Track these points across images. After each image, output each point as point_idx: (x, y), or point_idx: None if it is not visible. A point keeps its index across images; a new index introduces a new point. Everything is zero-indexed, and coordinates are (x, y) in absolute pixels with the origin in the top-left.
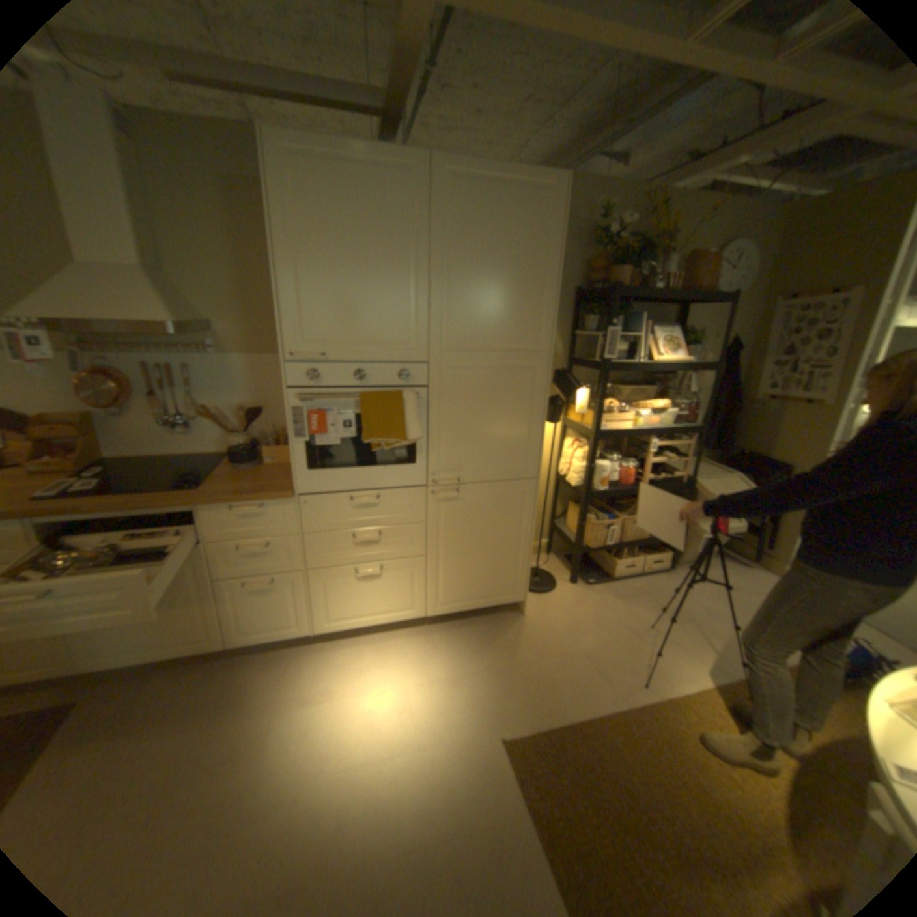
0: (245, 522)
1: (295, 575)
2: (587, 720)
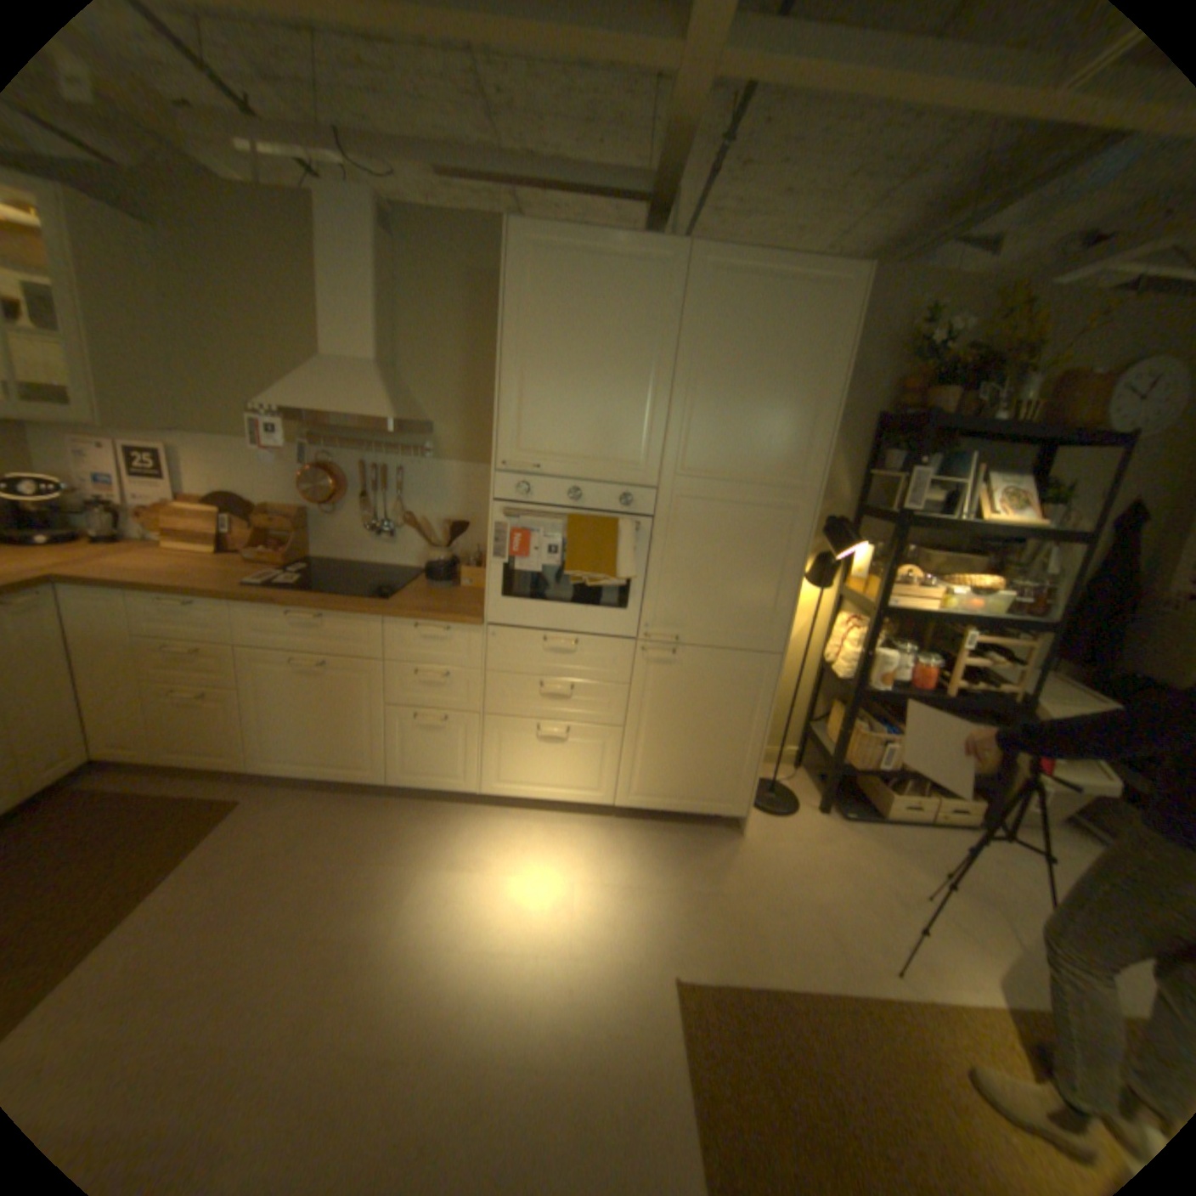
0: (426, 645)
1: (469, 718)
2: (799, 992)
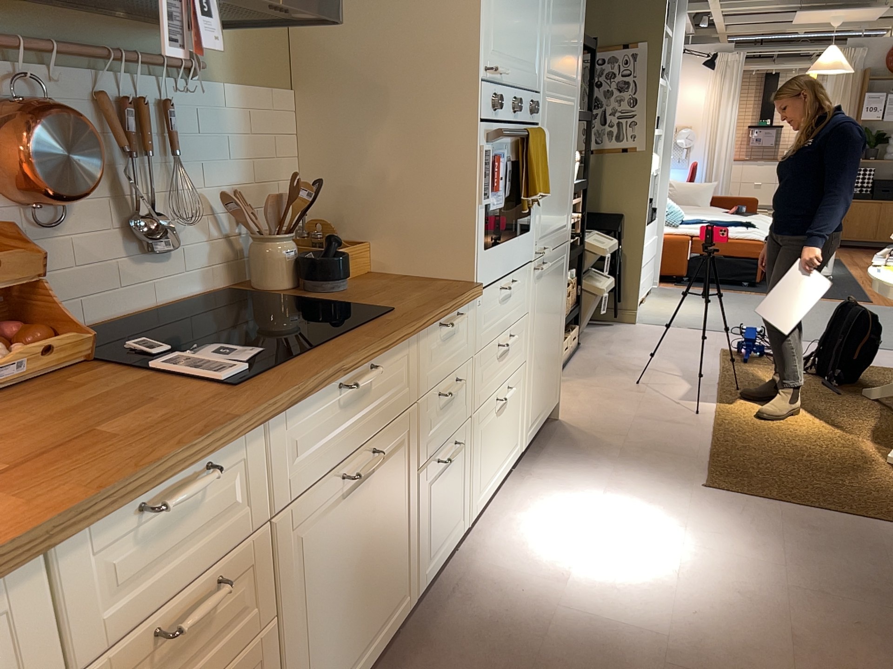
0: (445, 348)
1: (466, 428)
2: (707, 446)
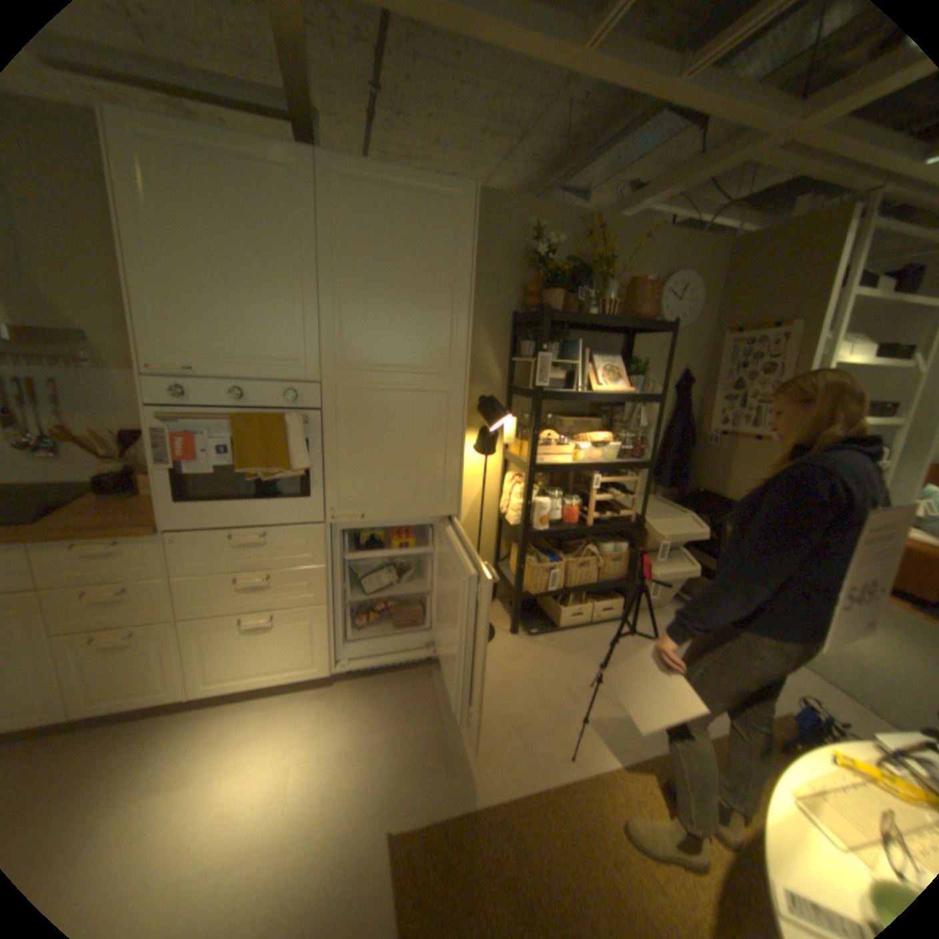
0: (92, 564)
1: (160, 629)
2: (496, 803)
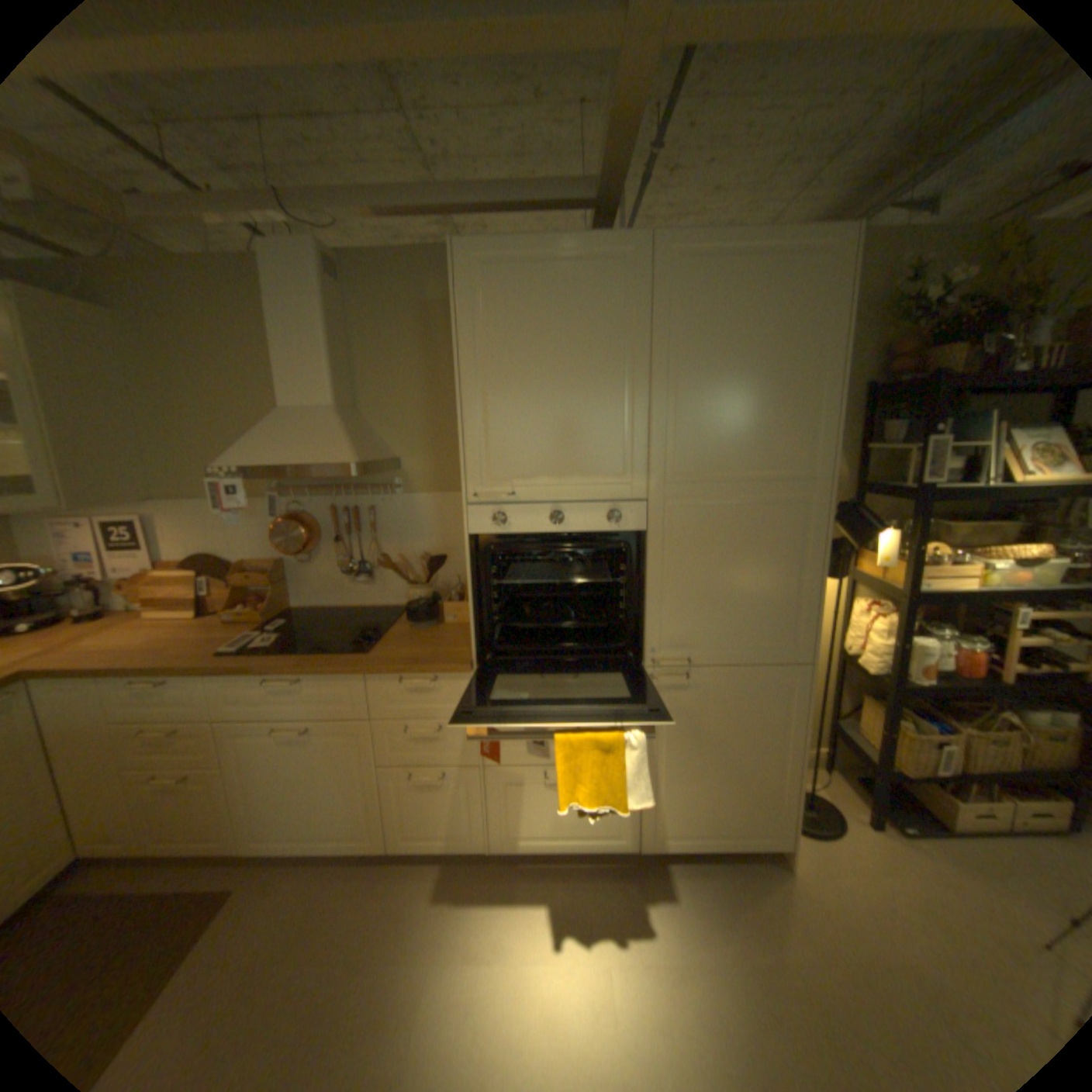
0: (414, 698)
1: (469, 772)
2: None
